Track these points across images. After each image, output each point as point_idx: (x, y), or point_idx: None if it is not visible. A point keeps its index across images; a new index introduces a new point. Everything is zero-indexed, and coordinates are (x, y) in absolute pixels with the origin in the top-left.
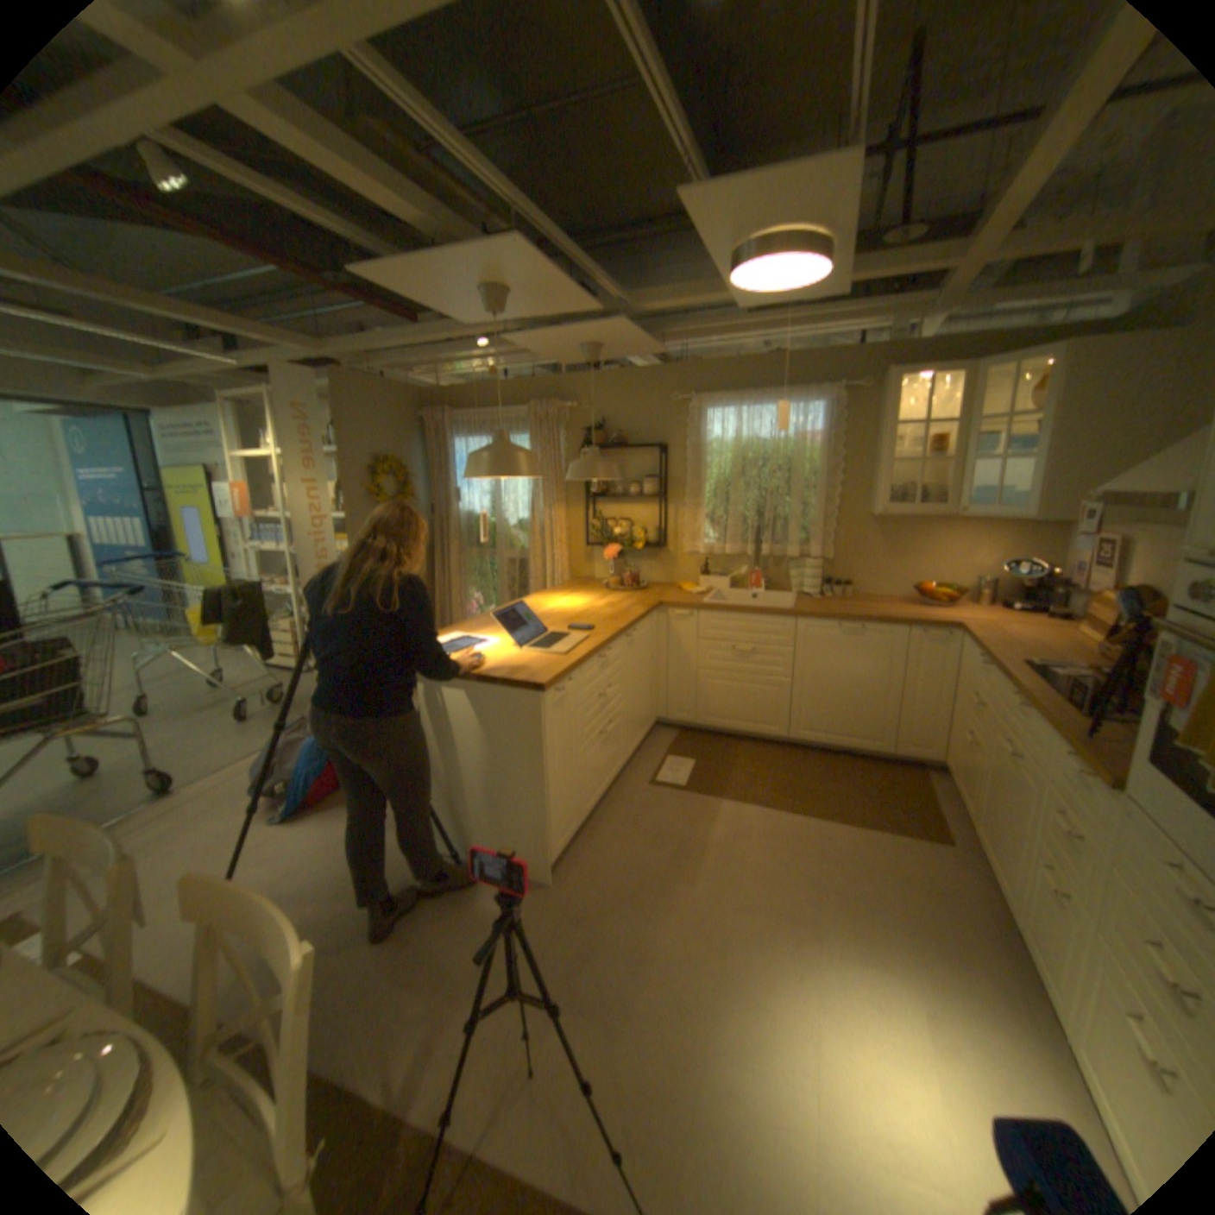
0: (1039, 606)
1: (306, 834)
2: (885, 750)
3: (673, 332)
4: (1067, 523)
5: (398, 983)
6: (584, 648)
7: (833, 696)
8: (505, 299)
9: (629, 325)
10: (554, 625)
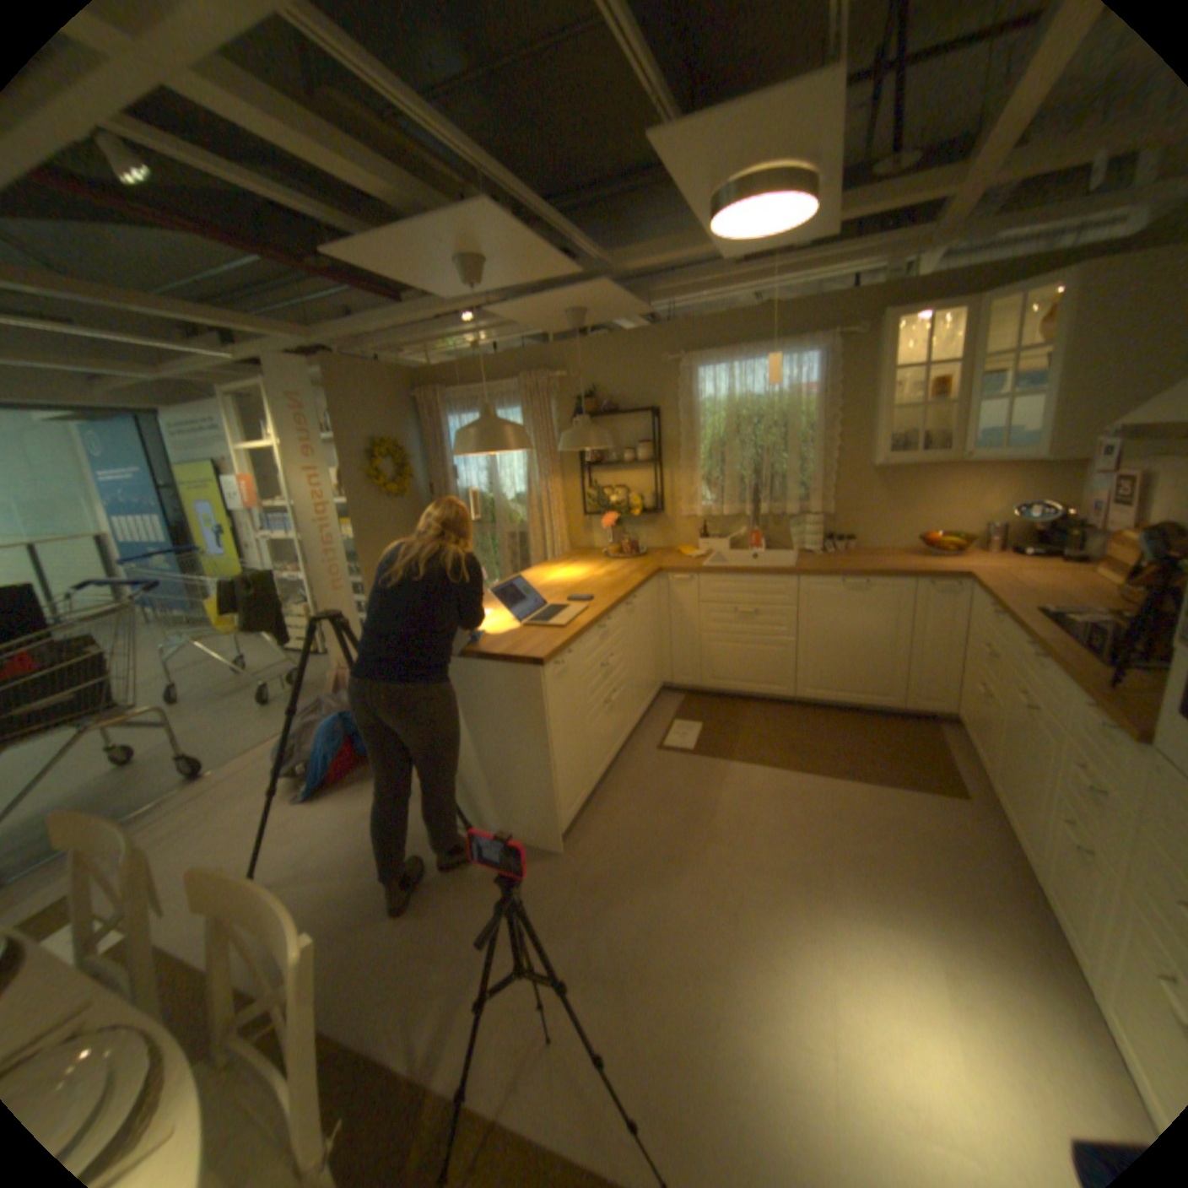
0: (1052, 549)
1: (326, 811)
2: (894, 704)
3: (658, 290)
4: (1080, 461)
5: (418, 954)
6: (583, 619)
7: (839, 652)
8: (480, 269)
9: (611, 286)
10: (553, 597)
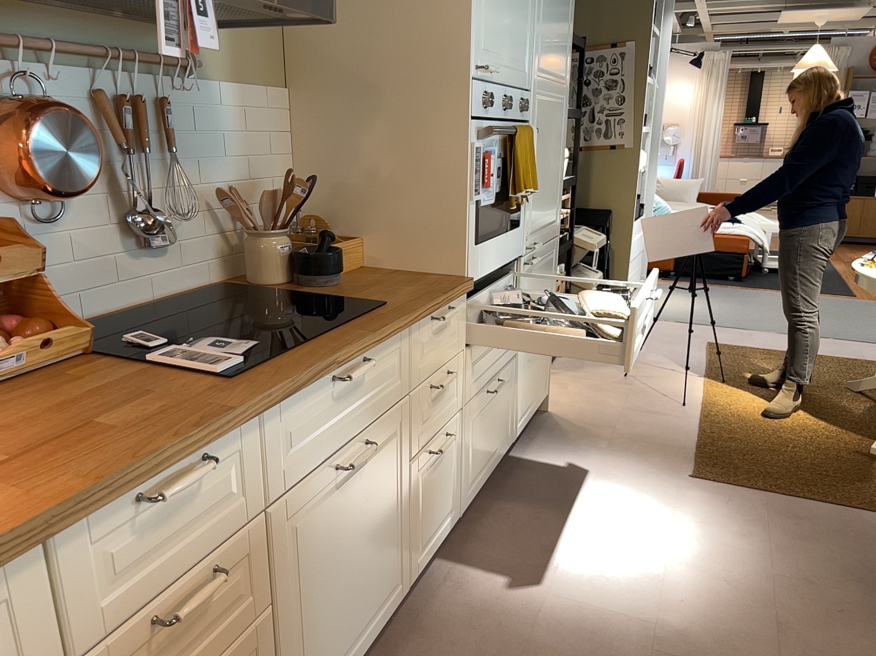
0: None
1: None
2: None
3: None
4: None
5: None
6: None
7: None
8: None
9: None
10: None
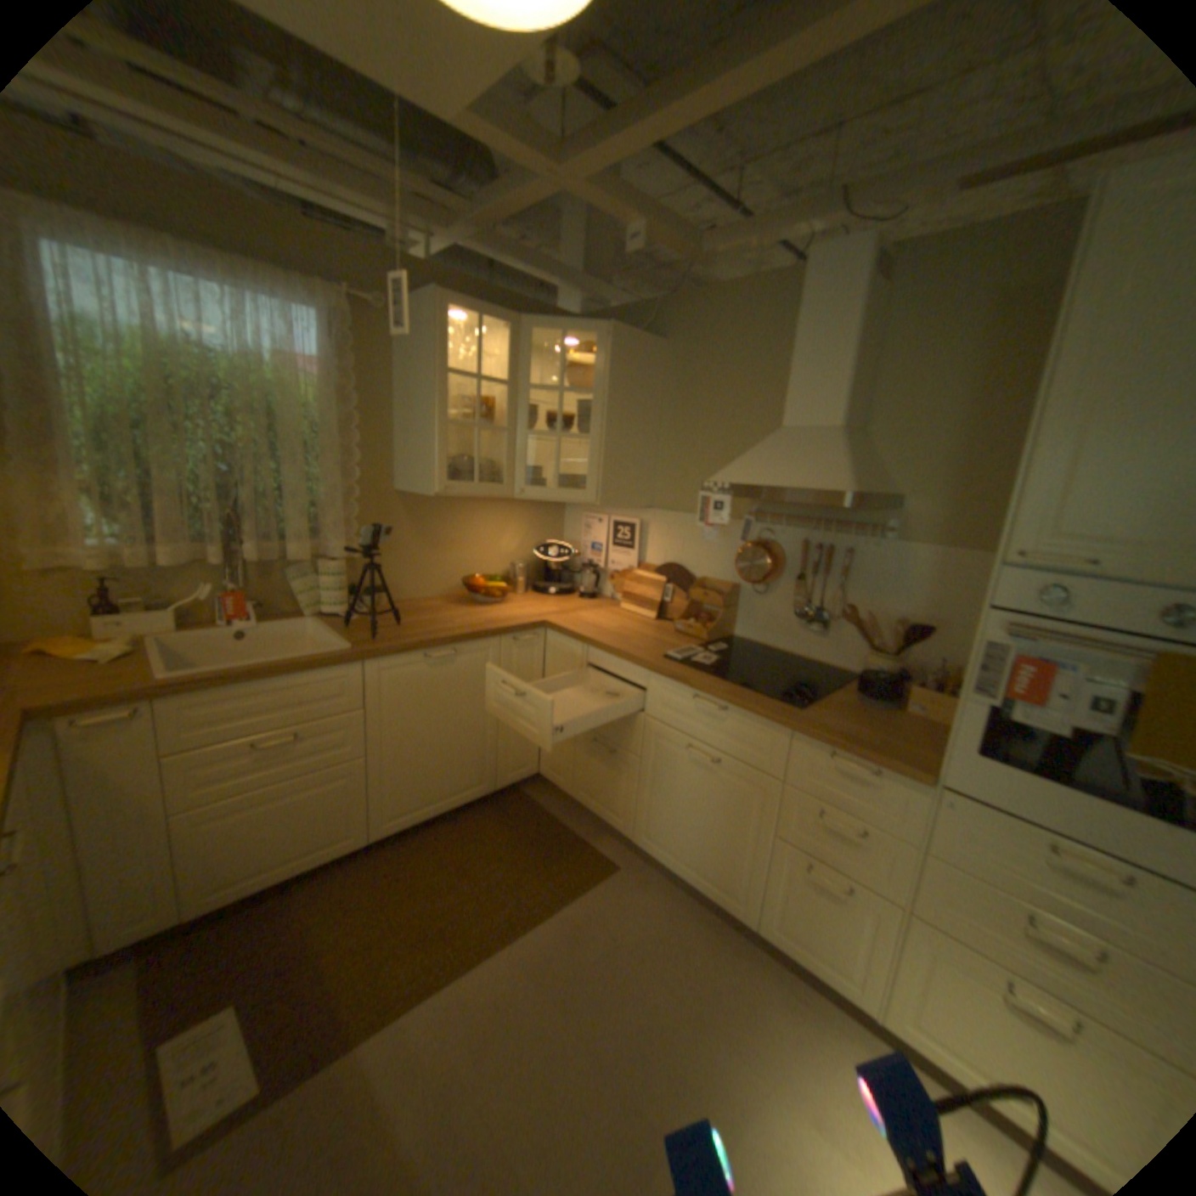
0: (562, 586)
1: None
2: (485, 791)
3: None
4: (559, 506)
5: None
6: None
7: (424, 755)
8: None
9: None
10: None
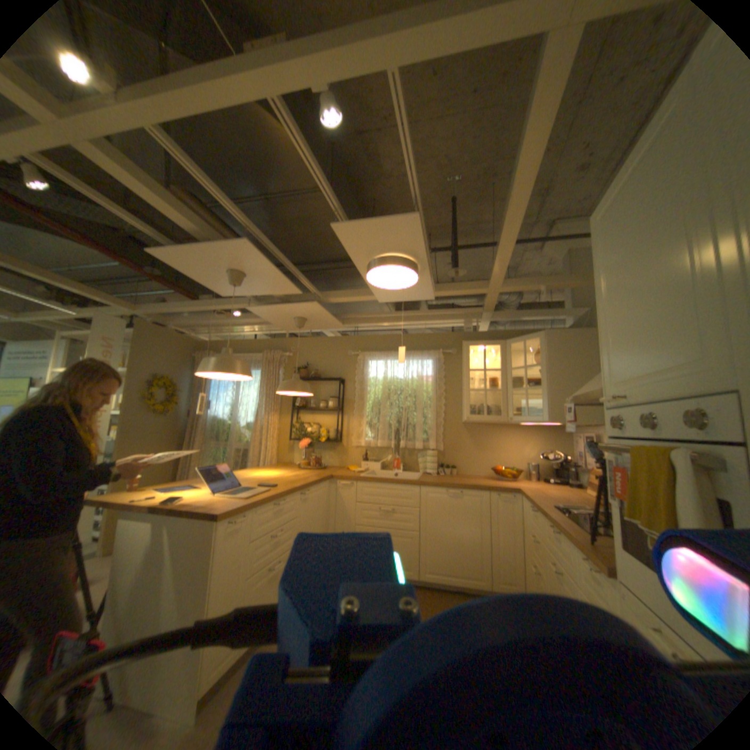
0: (563, 481)
1: None
2: (484, 587)
3: (349, 318)
4: (568, 432)
5: None
6: (263, 496)
7: (446, 544)
8: (243, 279)
9: (320, 307)
10: (249, 484)
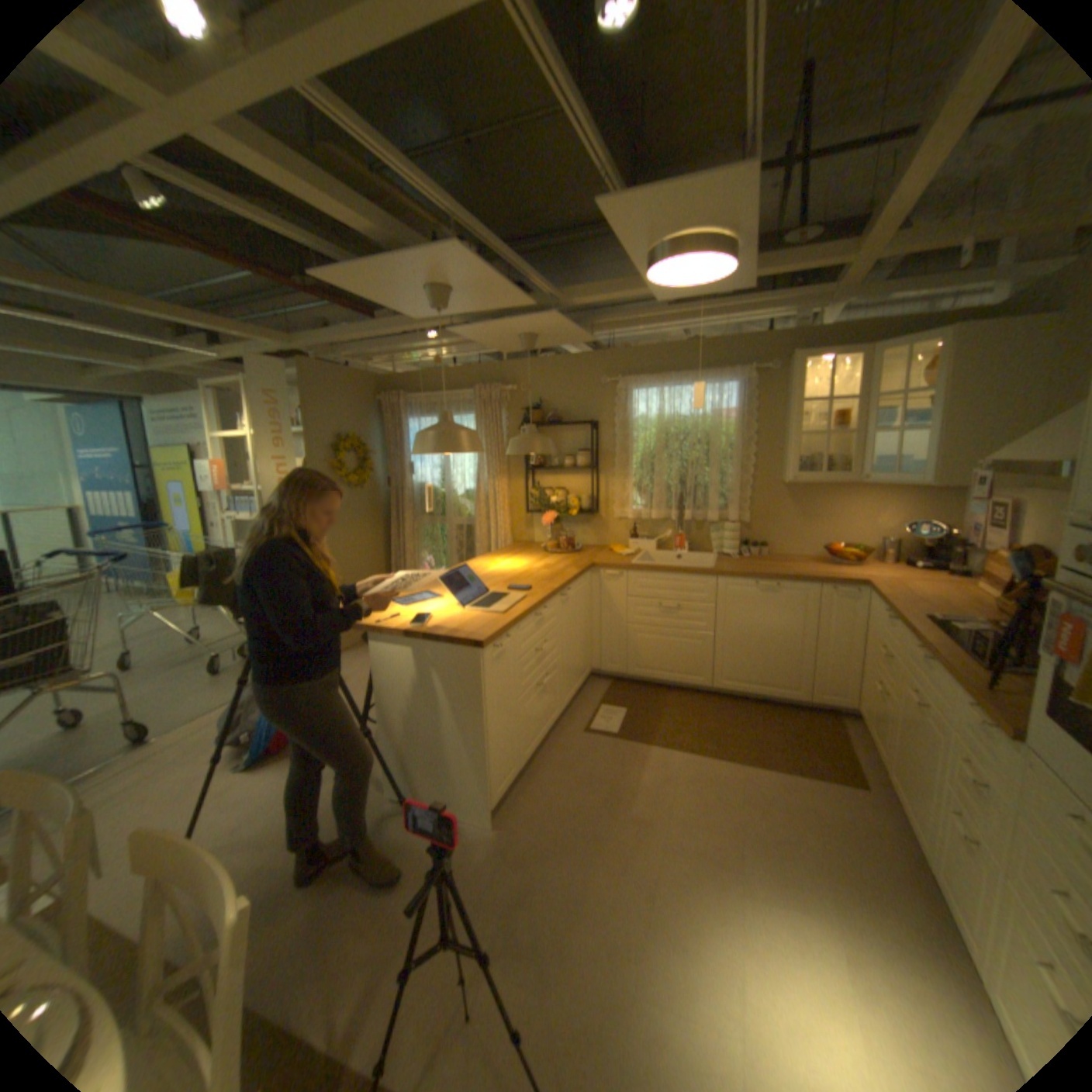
0: (939, 564)
1: (267, 781)
2: (802, 698)
3: (601, 323)
4: (962, 488)
5: (346, 927)
6: (522, 607)
7: (752, 648)
8: (448, 297)
9: (560, 318)
10: (495, 586)
